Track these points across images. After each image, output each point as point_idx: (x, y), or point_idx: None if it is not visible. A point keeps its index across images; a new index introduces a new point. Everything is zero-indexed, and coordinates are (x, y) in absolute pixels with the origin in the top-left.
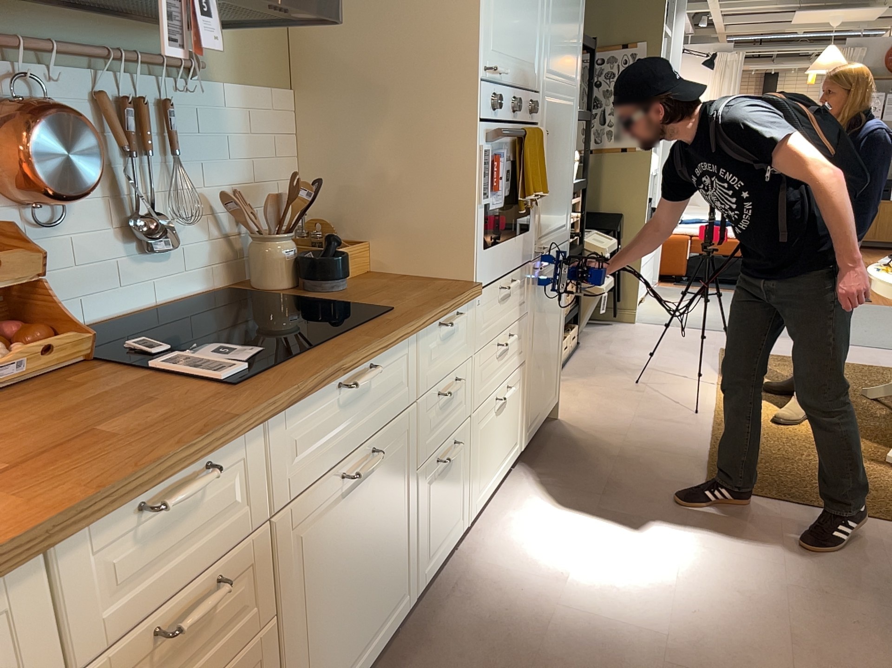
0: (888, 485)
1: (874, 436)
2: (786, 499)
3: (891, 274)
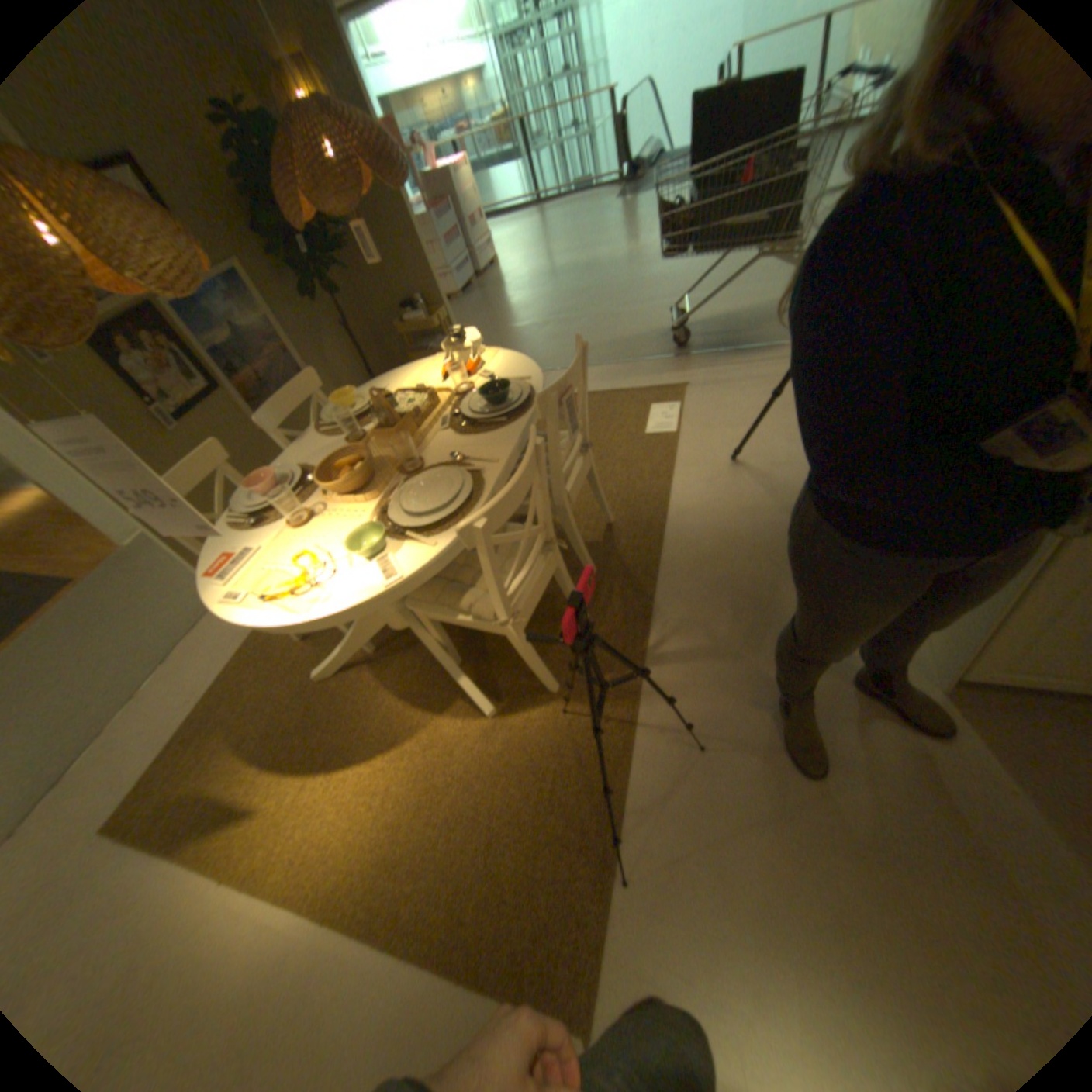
0: (546, 730)
1: (426, 700)
2: (607, 885)
3: (260, 586)
